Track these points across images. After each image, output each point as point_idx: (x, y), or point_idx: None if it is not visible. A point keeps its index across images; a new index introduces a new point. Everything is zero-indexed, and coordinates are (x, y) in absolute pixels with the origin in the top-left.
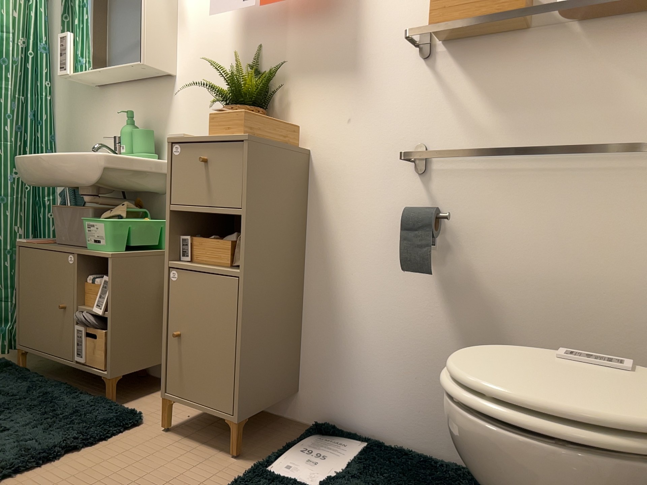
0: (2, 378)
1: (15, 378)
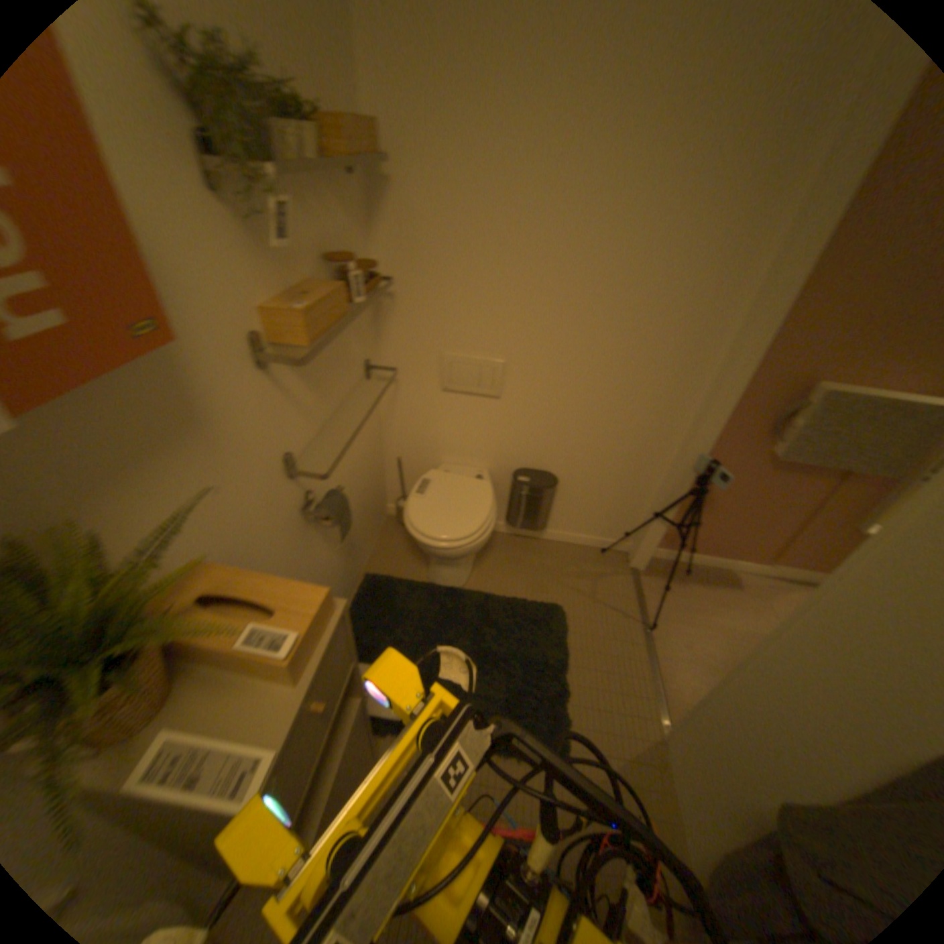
0: None
1: None
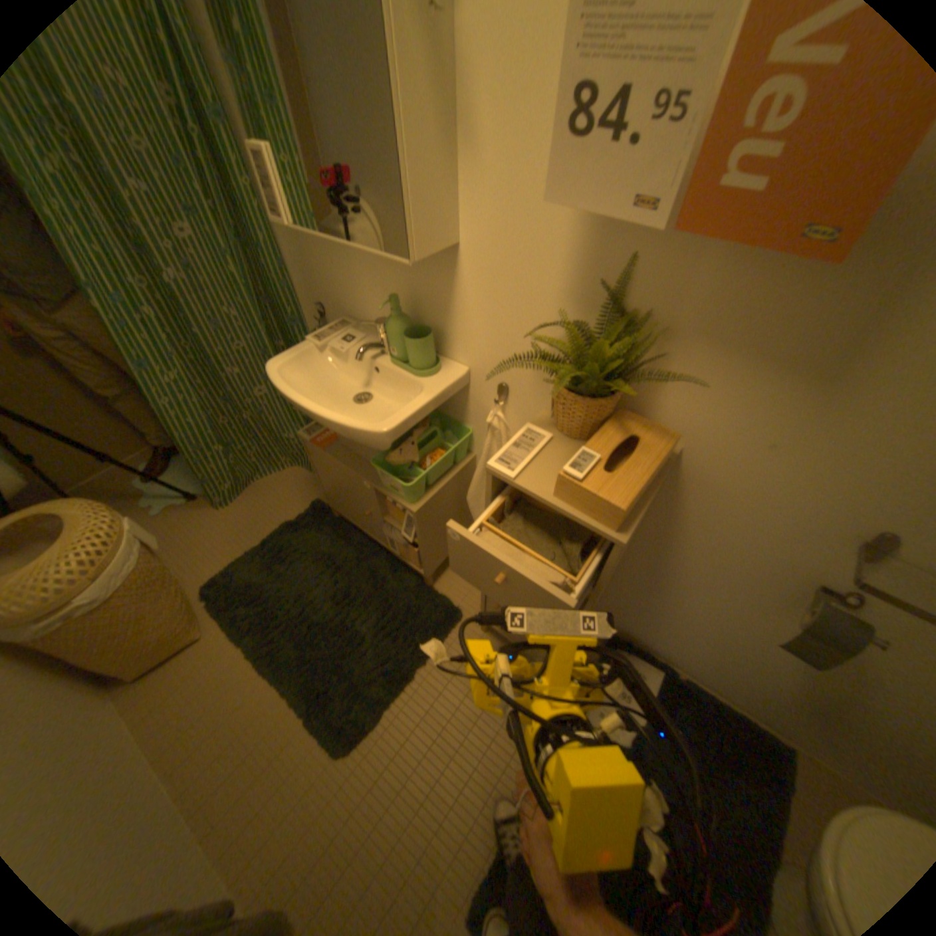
0: (325, 544)
1: (335, 546)
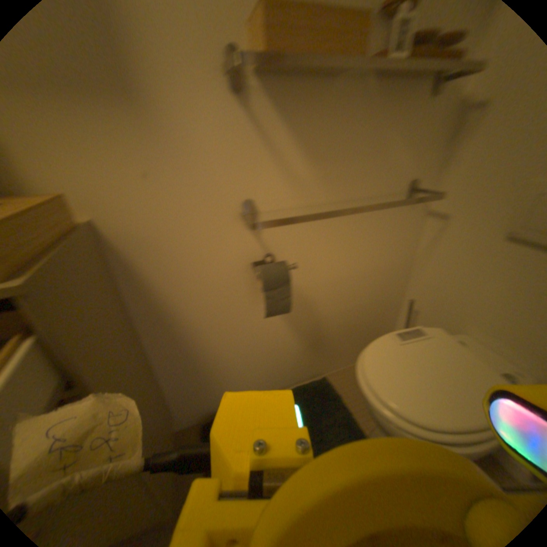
0: None
1: None
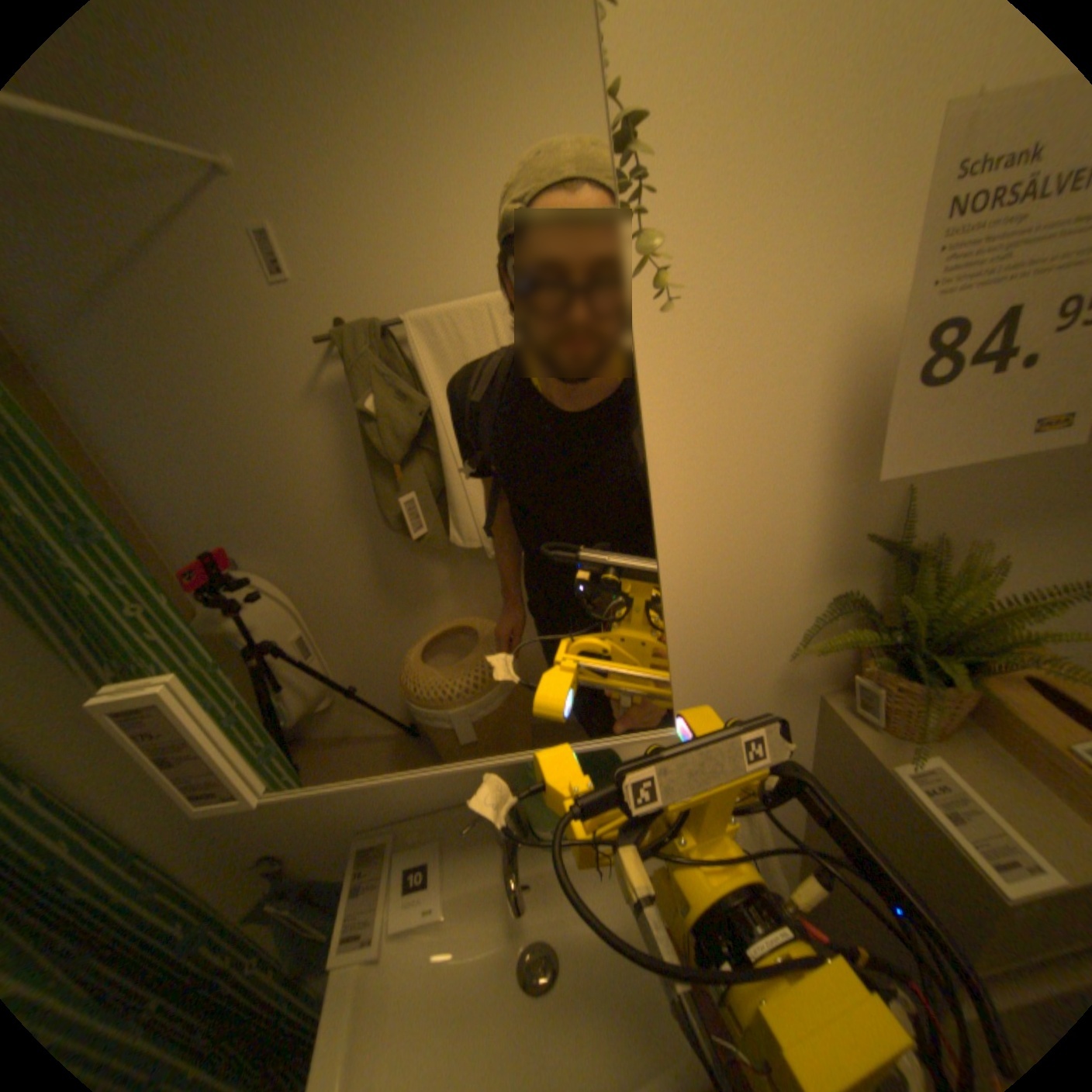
0: None
1: None
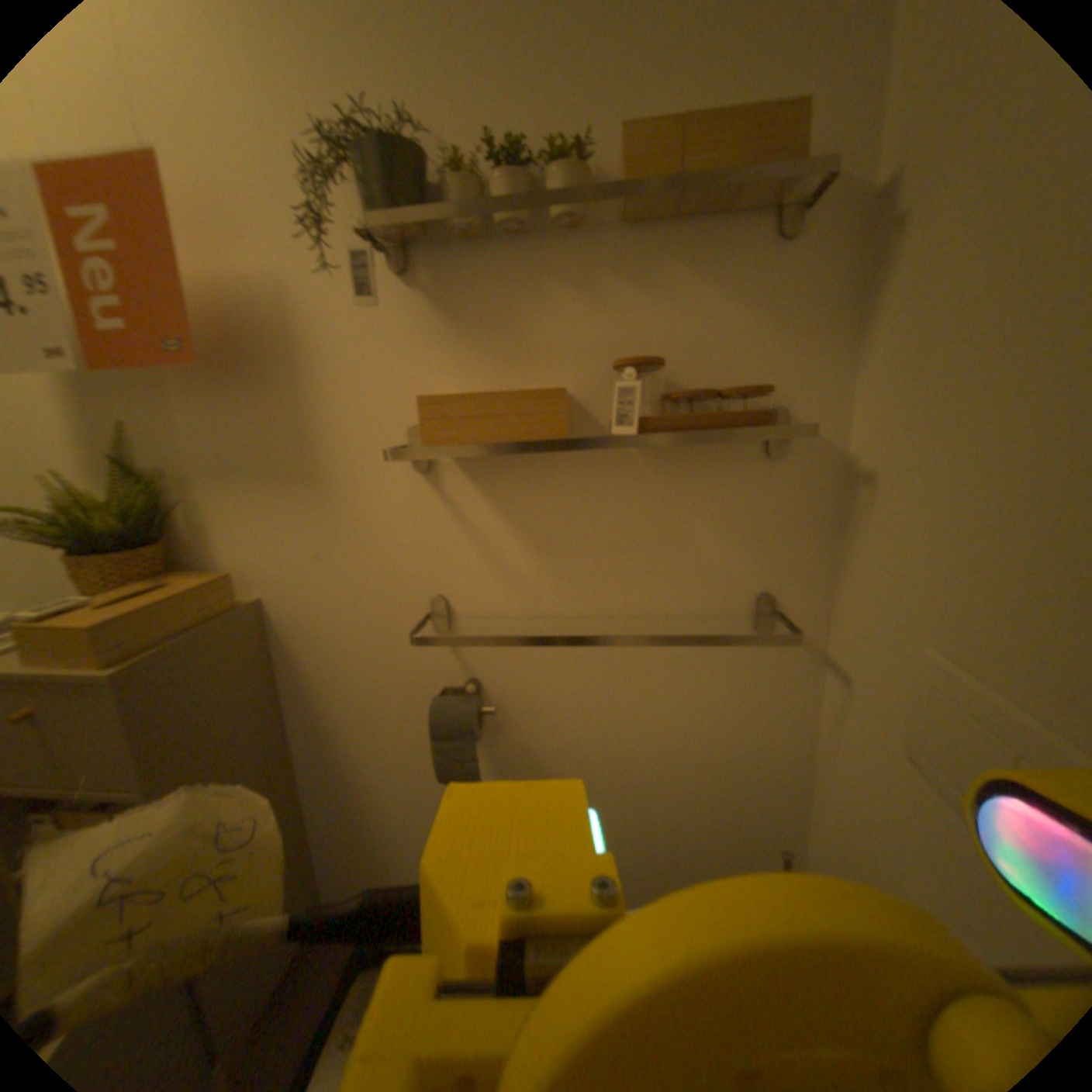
0: None
1: None
